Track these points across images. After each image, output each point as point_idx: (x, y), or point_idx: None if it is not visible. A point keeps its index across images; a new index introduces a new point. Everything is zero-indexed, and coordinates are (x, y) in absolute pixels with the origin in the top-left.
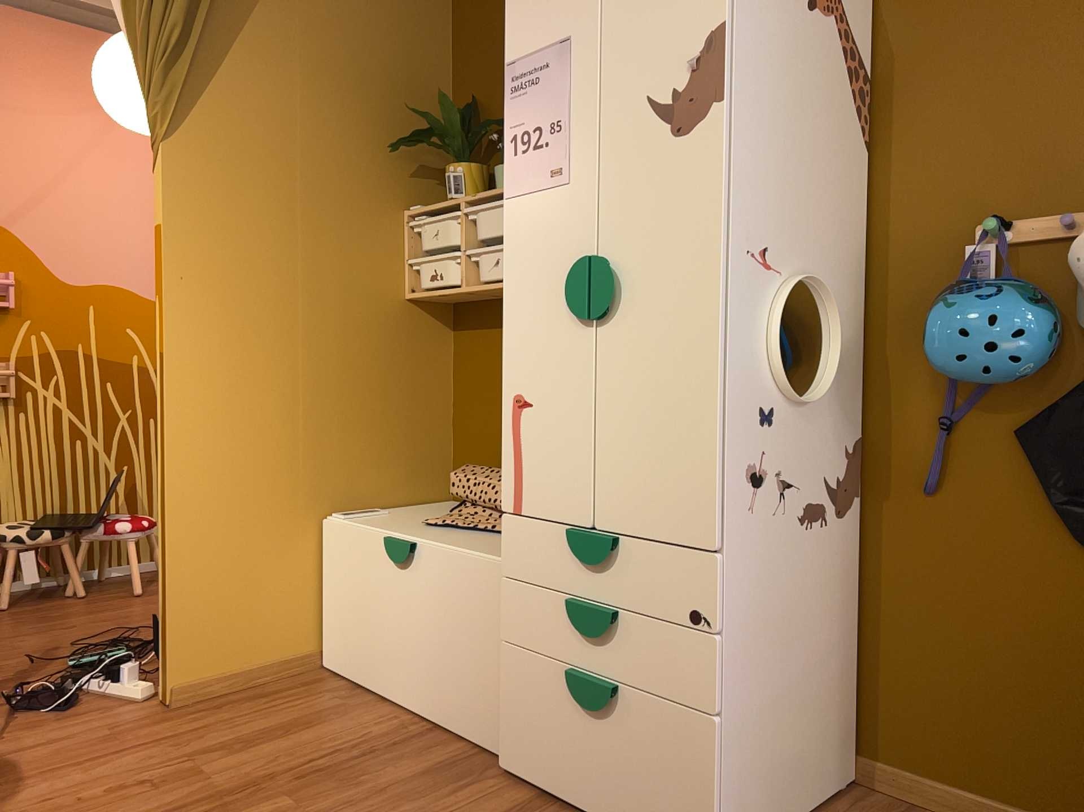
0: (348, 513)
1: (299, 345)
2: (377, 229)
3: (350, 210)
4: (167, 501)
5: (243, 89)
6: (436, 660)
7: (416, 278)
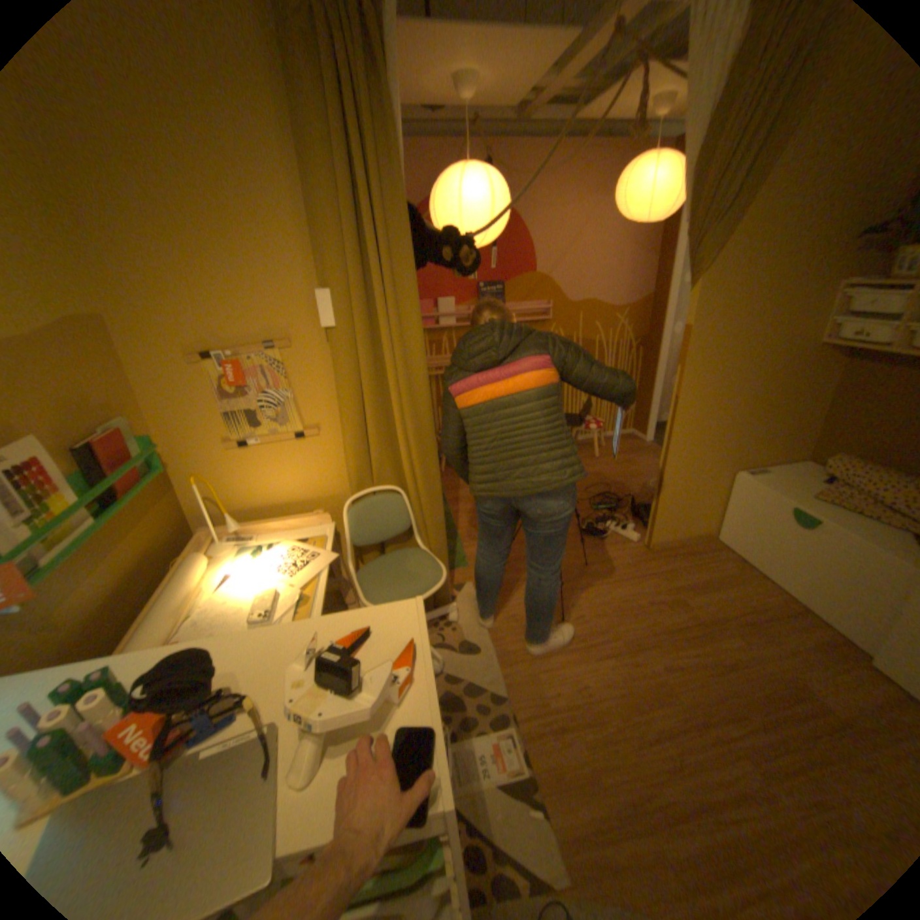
0: (752, 472)
1: (747, 383)
2: (816, 299)
3: (802, 289)
4: (665, 468)
5: (755, 222)
6: (821, 583)
7: (834, 328)
